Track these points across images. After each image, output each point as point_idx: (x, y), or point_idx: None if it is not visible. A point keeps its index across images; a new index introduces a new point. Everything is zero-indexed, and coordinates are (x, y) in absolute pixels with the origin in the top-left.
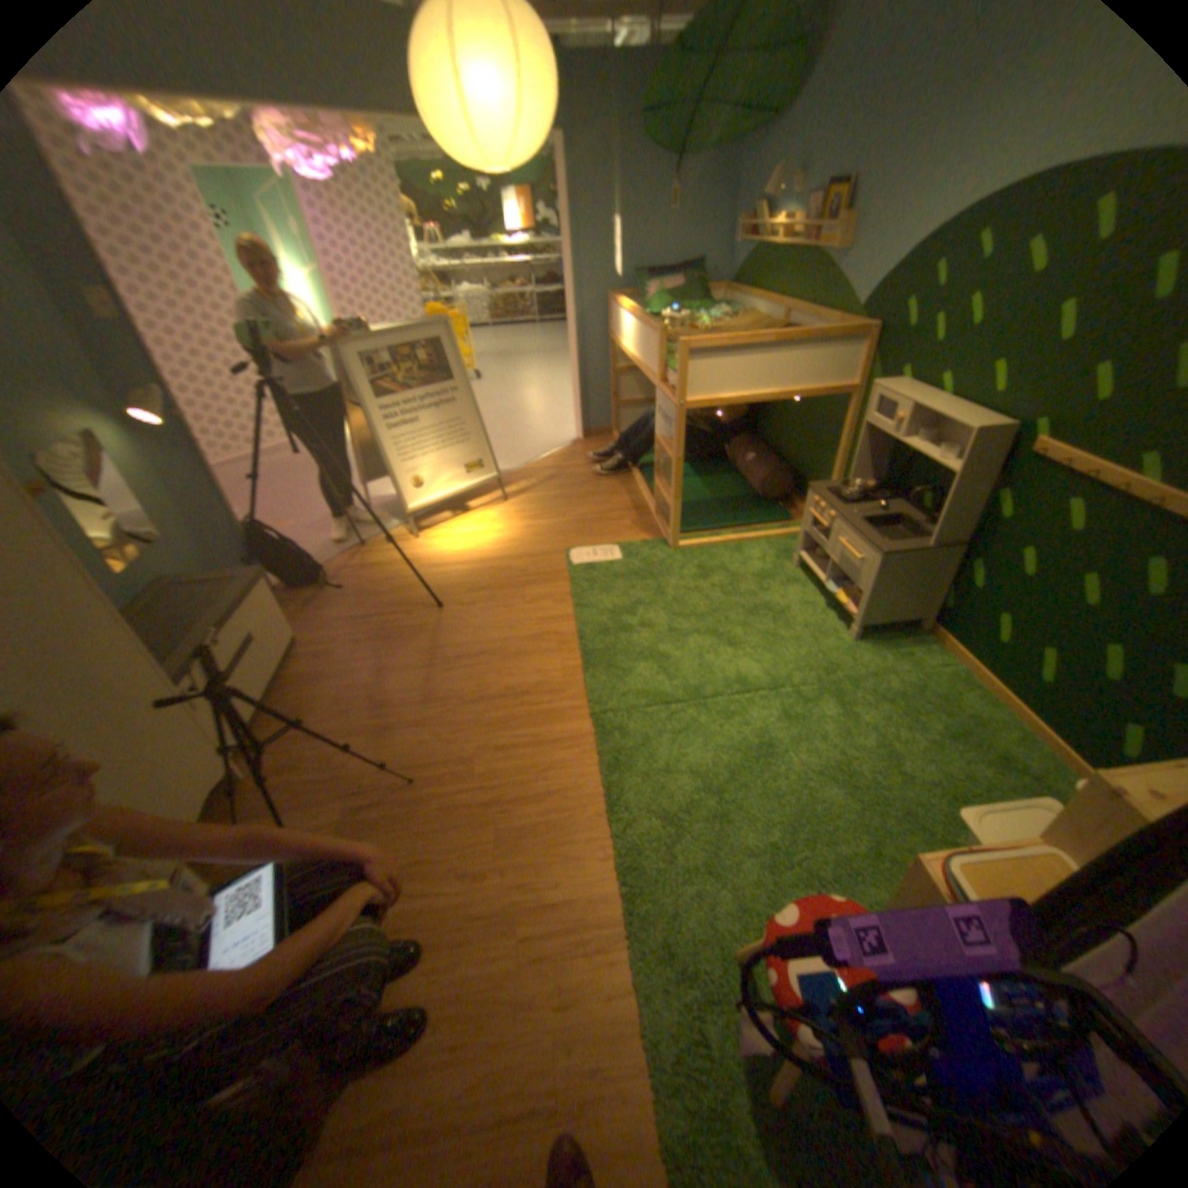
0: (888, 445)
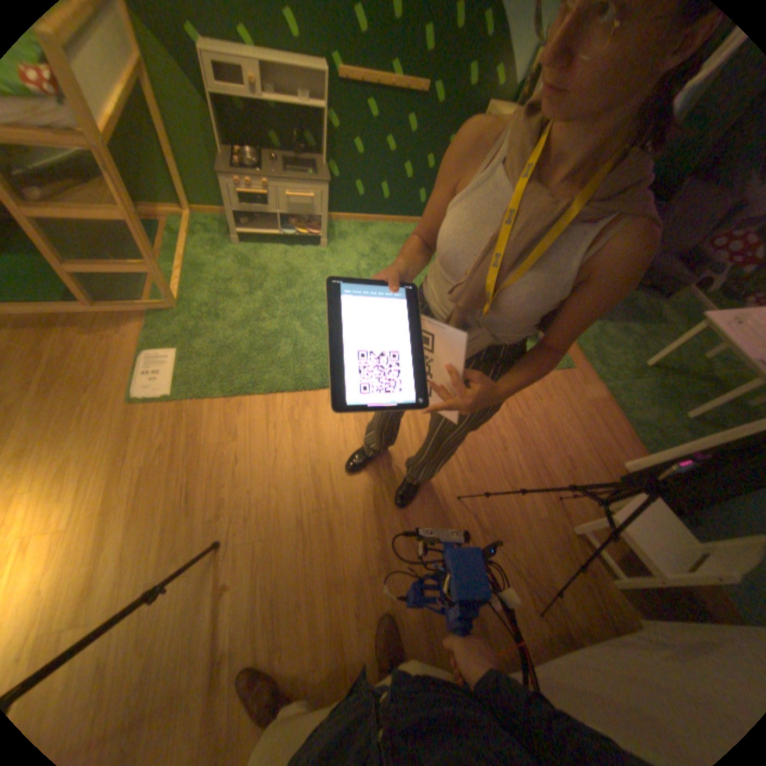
0: (211, 110)
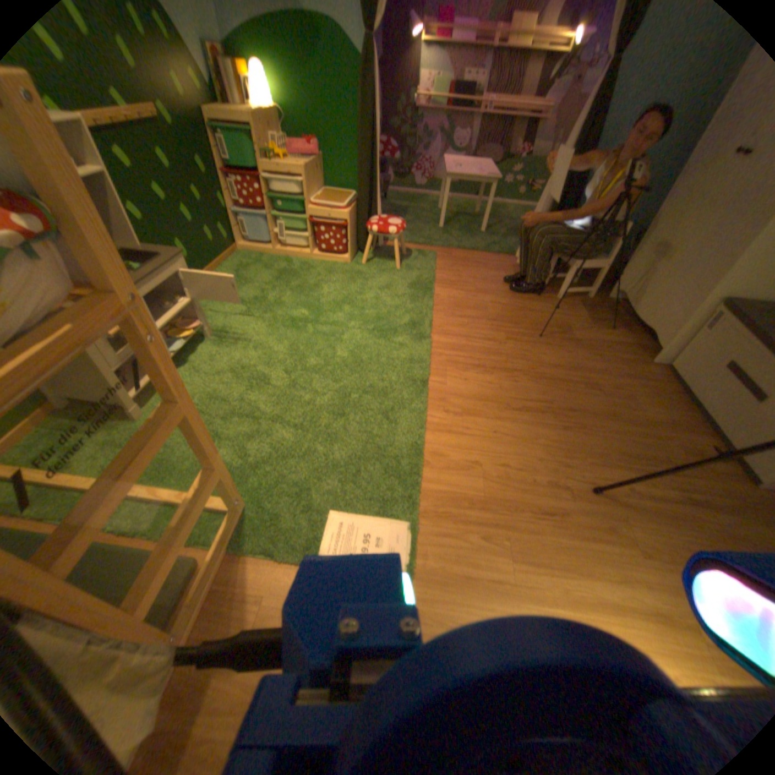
0: None
